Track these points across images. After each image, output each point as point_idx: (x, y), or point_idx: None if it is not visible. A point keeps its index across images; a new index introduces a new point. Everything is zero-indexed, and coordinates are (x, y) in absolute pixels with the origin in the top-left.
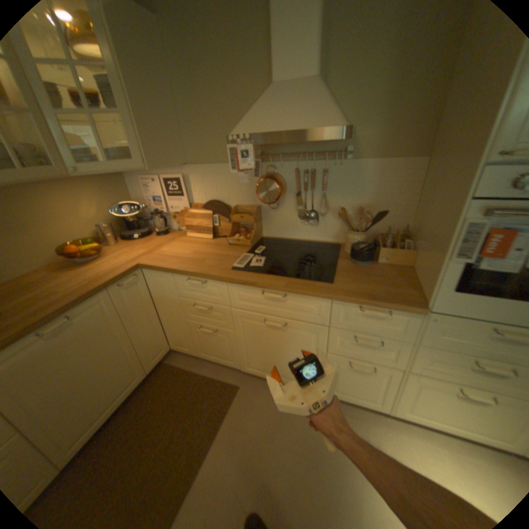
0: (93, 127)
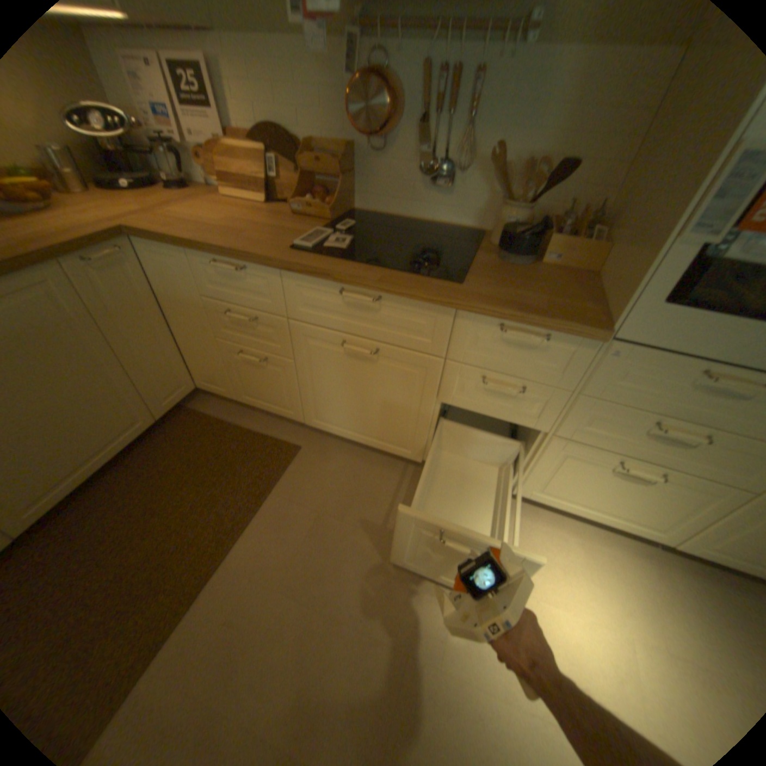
0: None
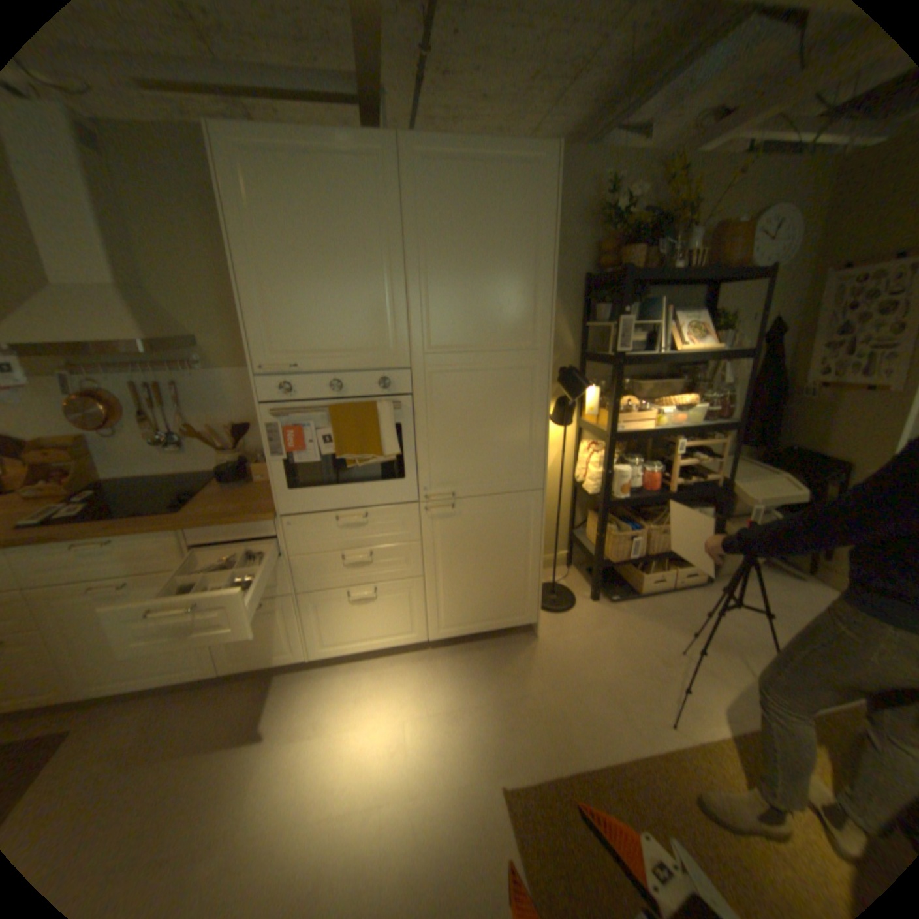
0: None
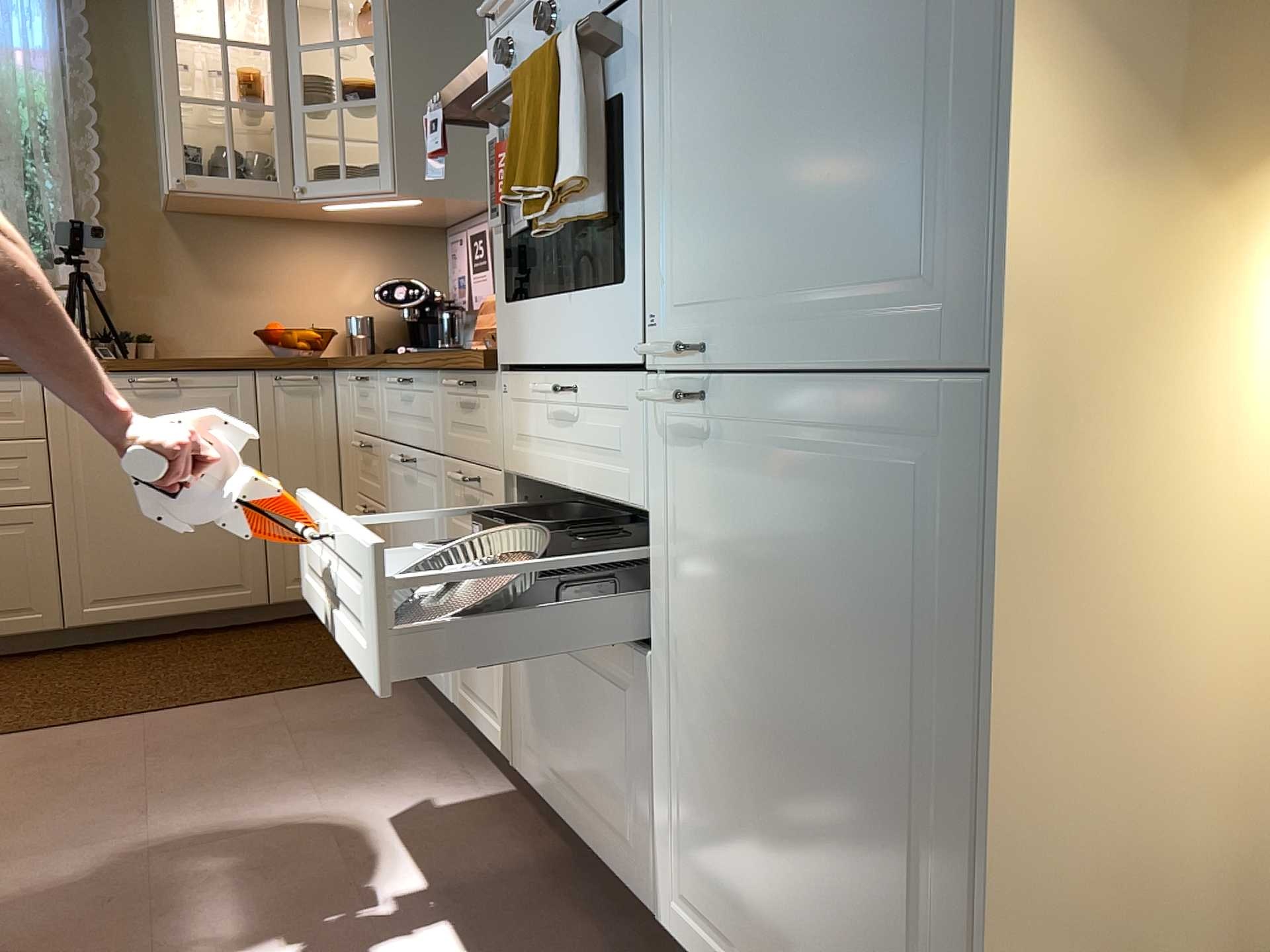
0: (340, 125)
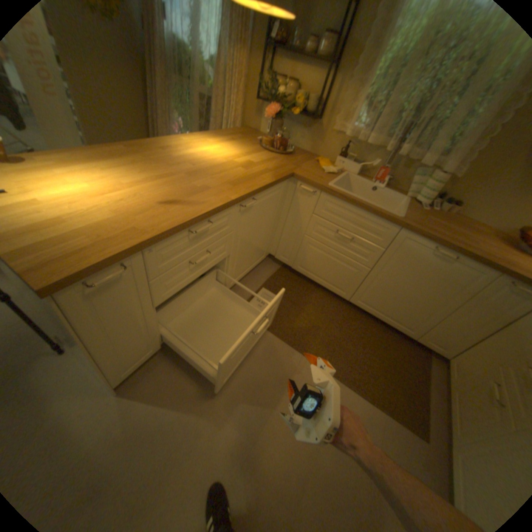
0: None
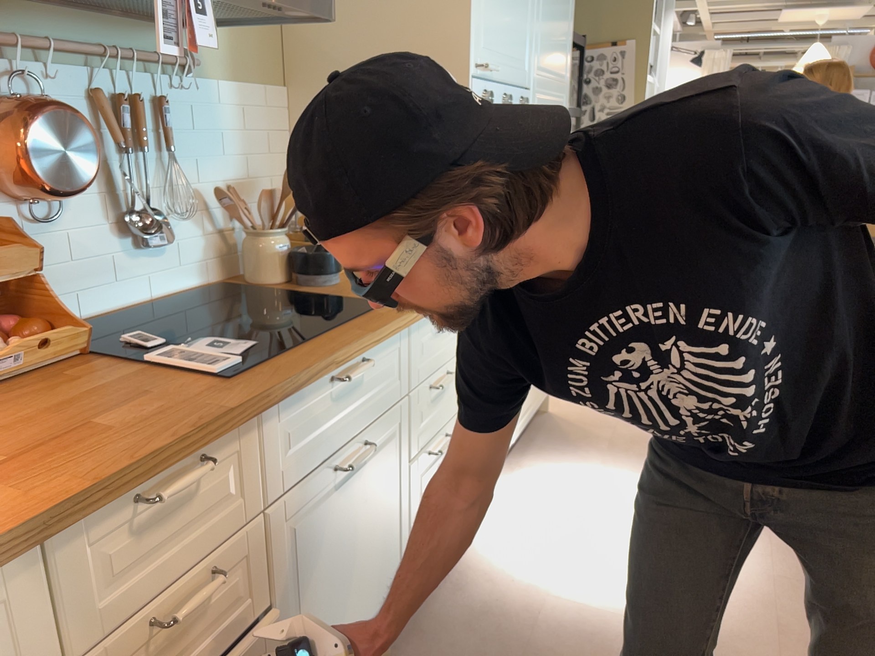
0: None
